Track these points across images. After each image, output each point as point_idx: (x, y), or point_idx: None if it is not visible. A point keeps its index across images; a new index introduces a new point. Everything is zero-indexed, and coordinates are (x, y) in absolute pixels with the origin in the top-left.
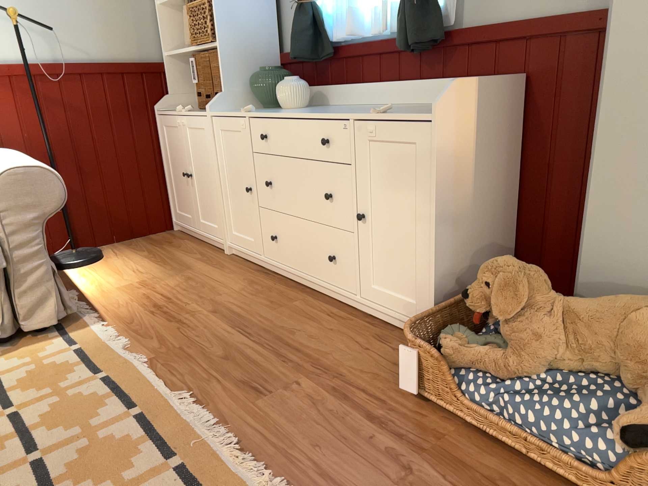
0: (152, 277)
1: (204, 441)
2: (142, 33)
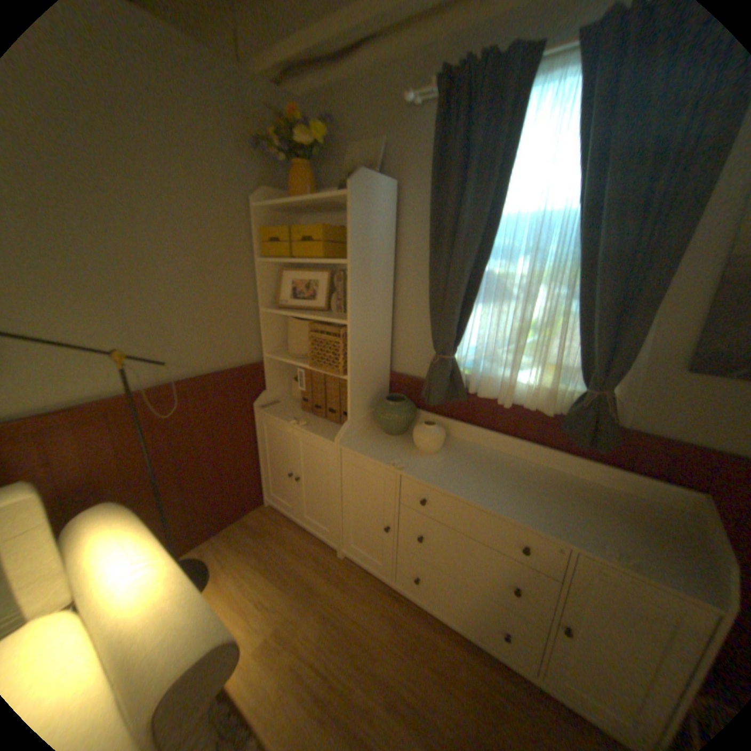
0: (283, 621)
1: None
2: (244, 335)
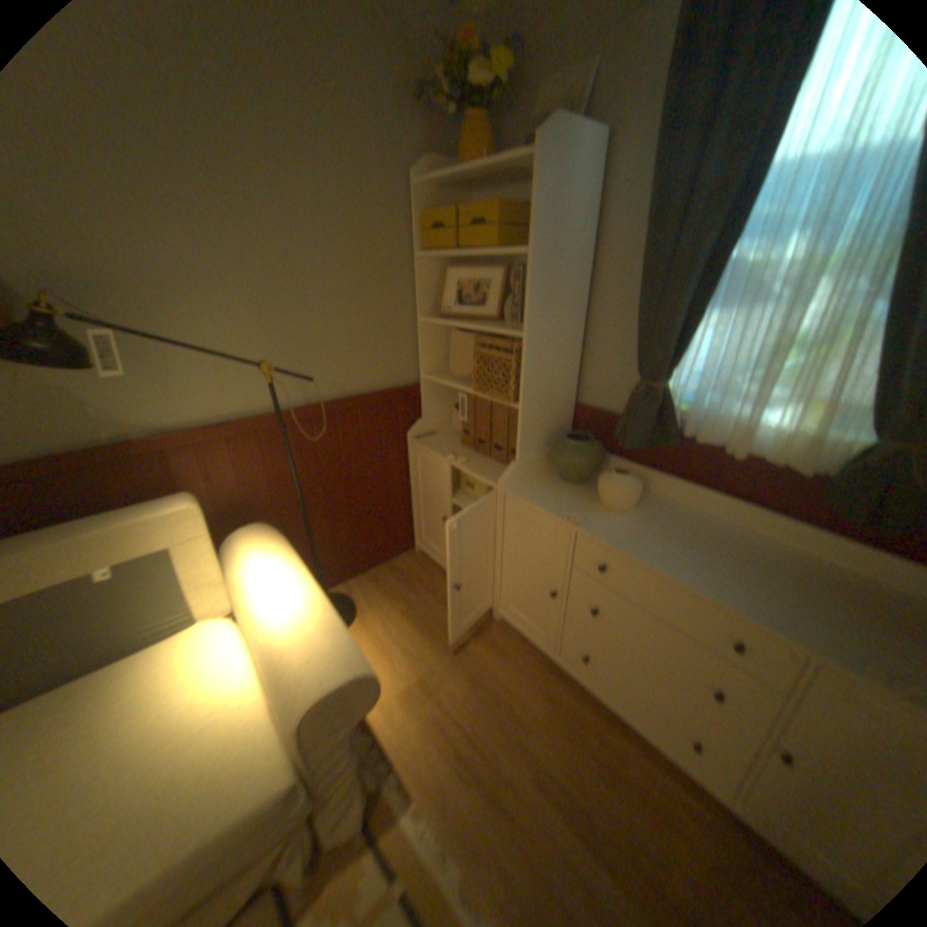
0: (428, 673)
1: None
2: (399, 352)
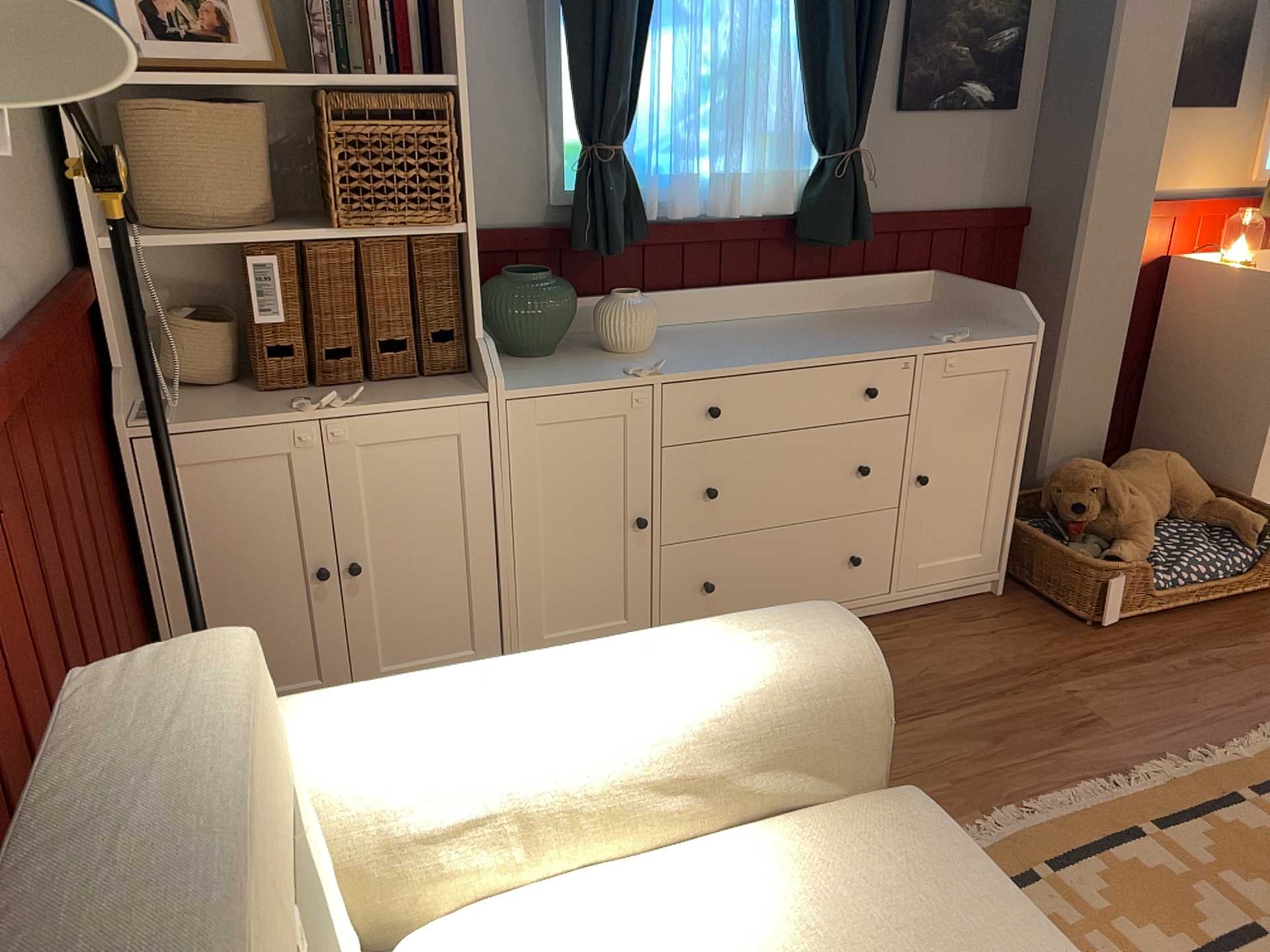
0: None
1: (1203, 772)
2: (39, 178)
